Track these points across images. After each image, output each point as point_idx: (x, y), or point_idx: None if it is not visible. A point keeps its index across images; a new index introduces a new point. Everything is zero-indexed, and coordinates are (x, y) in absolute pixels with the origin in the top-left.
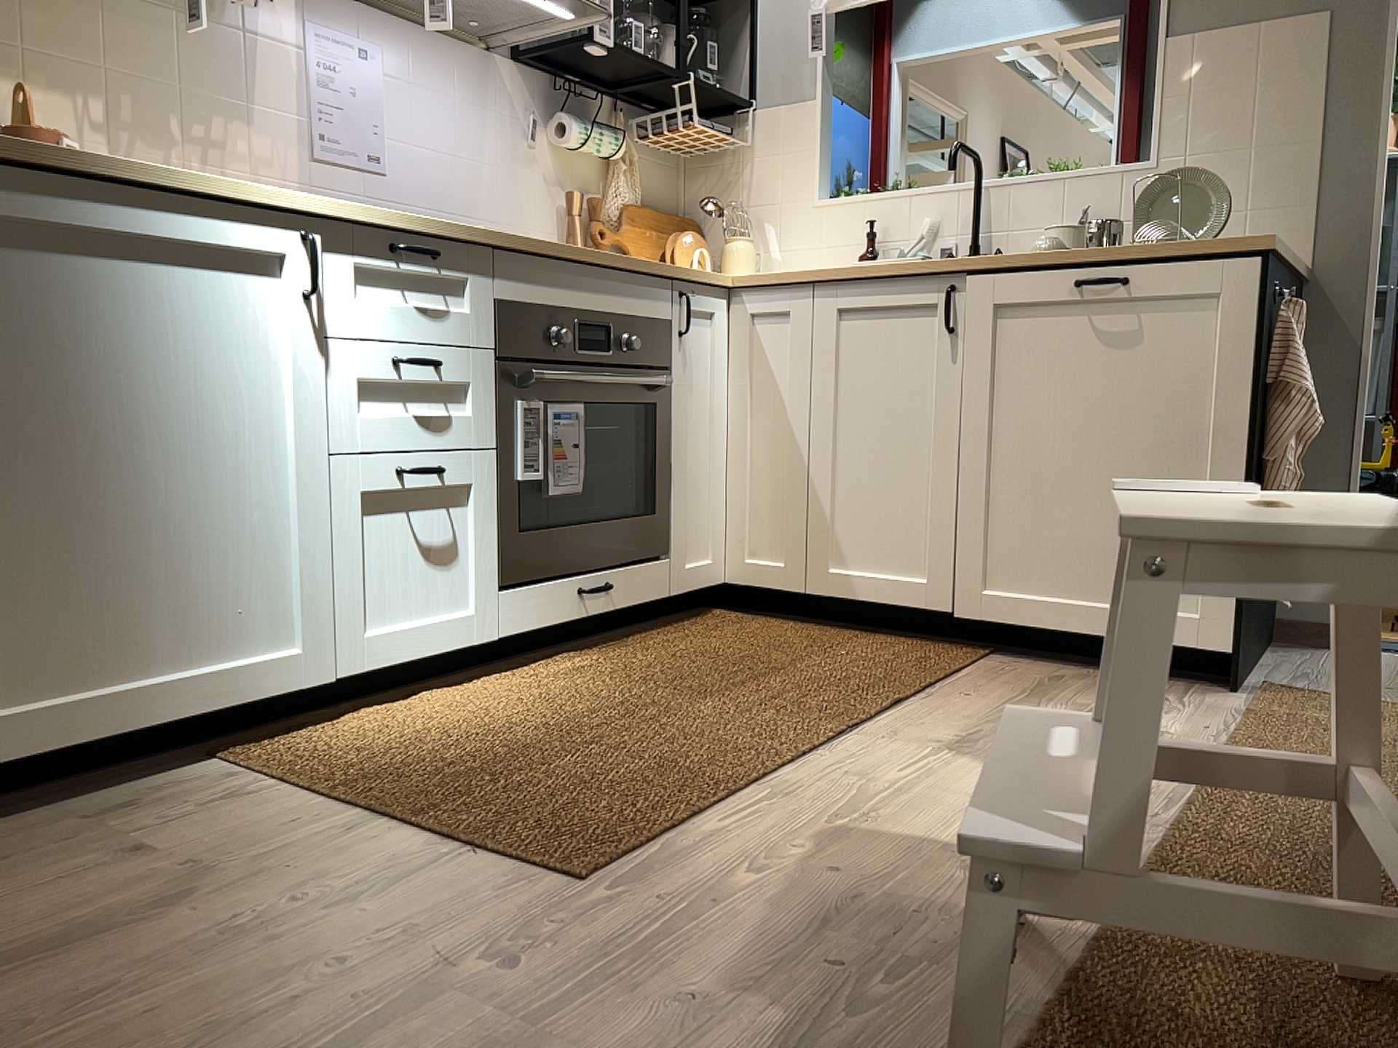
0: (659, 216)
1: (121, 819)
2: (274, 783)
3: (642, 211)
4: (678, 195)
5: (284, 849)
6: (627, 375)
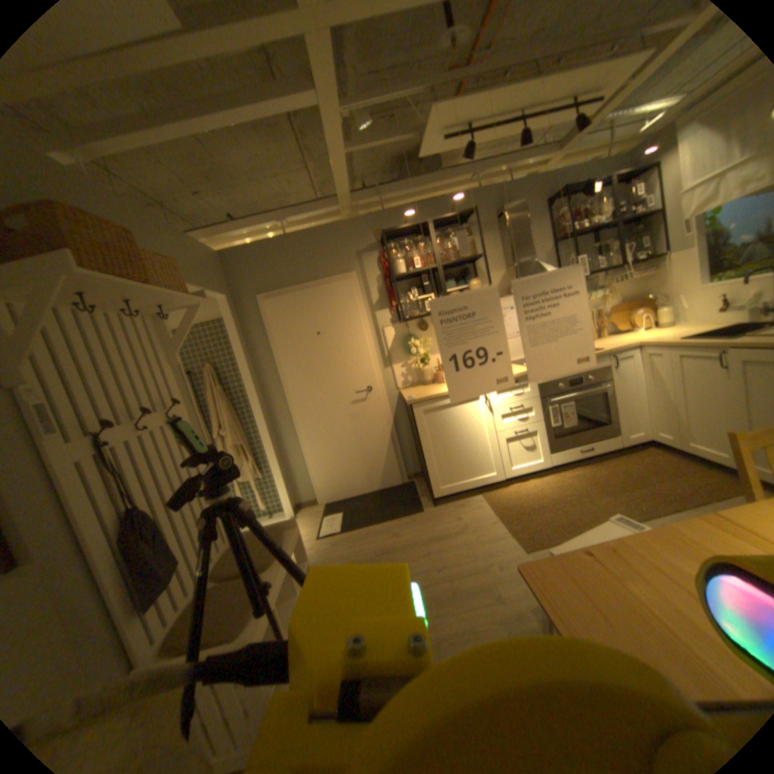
0: (635, 299)
1: (458, 508)
2: (484, 505)
3: (626, 302)
4: (645, 288)
5: (477, 525)
6: (589, 391)
